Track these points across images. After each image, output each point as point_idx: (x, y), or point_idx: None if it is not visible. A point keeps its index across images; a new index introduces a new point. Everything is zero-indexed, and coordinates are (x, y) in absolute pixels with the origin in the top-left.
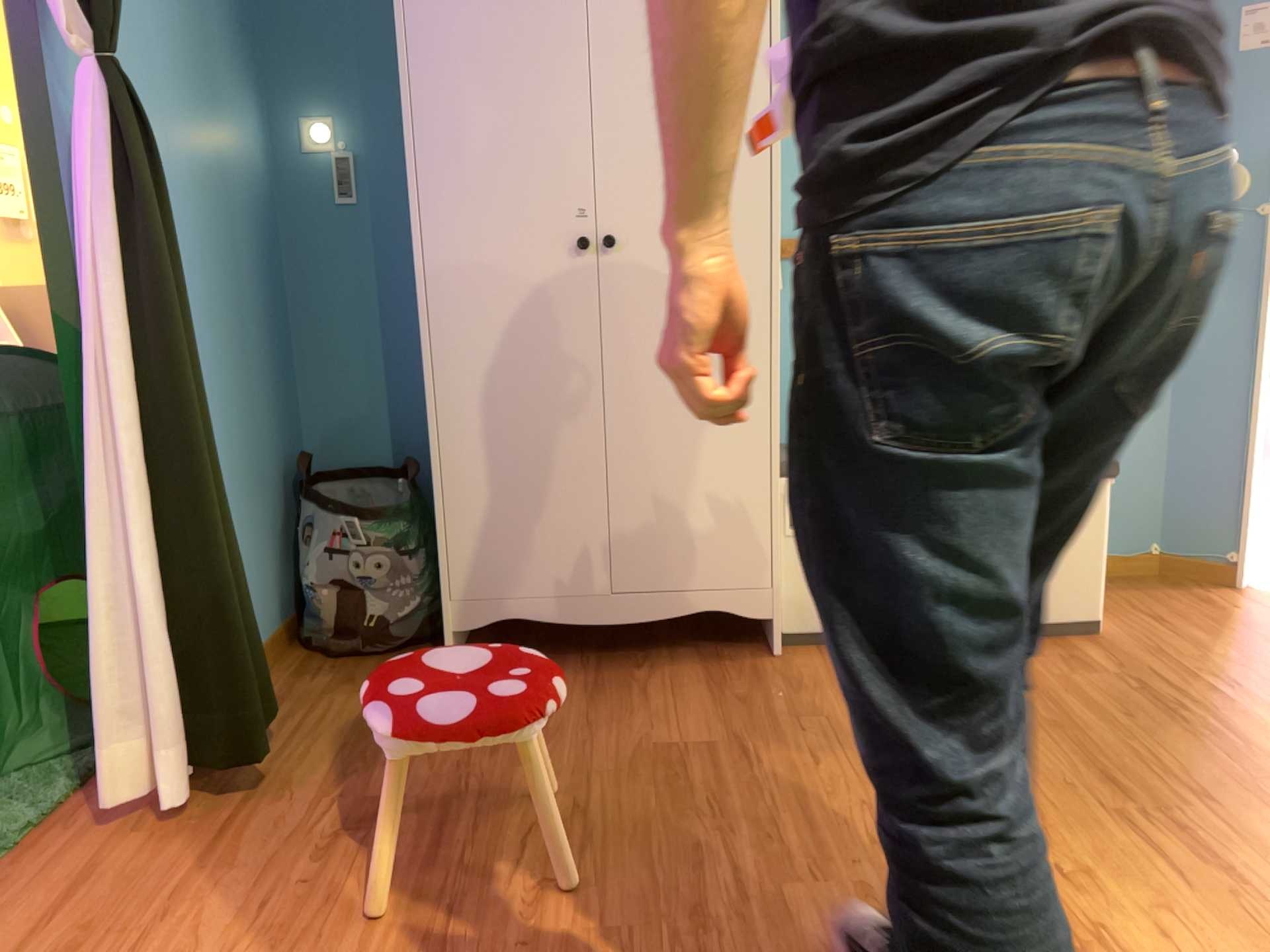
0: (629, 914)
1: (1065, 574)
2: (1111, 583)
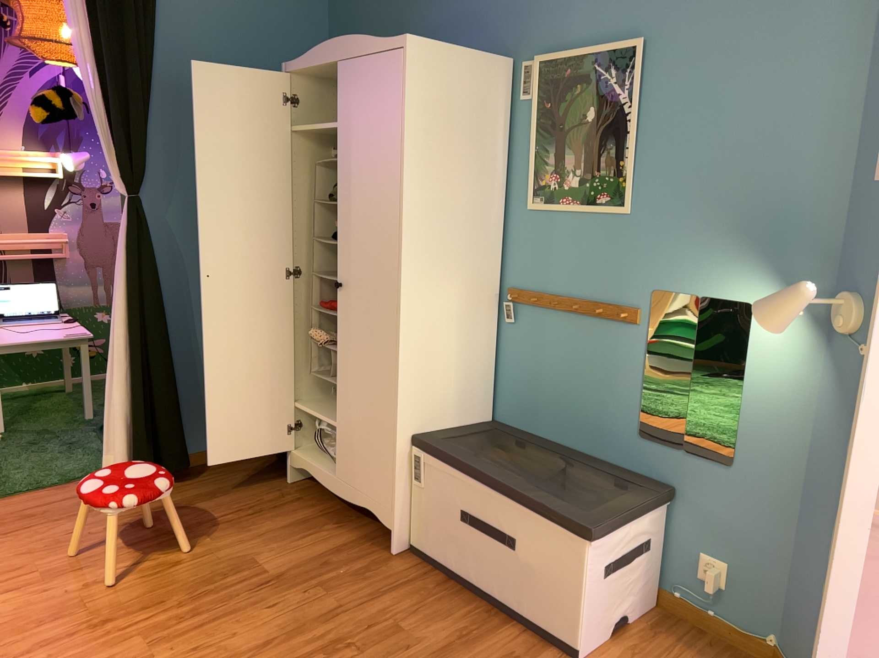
0: (100, 612)
1: (556, 599)
2: (708, 643)
